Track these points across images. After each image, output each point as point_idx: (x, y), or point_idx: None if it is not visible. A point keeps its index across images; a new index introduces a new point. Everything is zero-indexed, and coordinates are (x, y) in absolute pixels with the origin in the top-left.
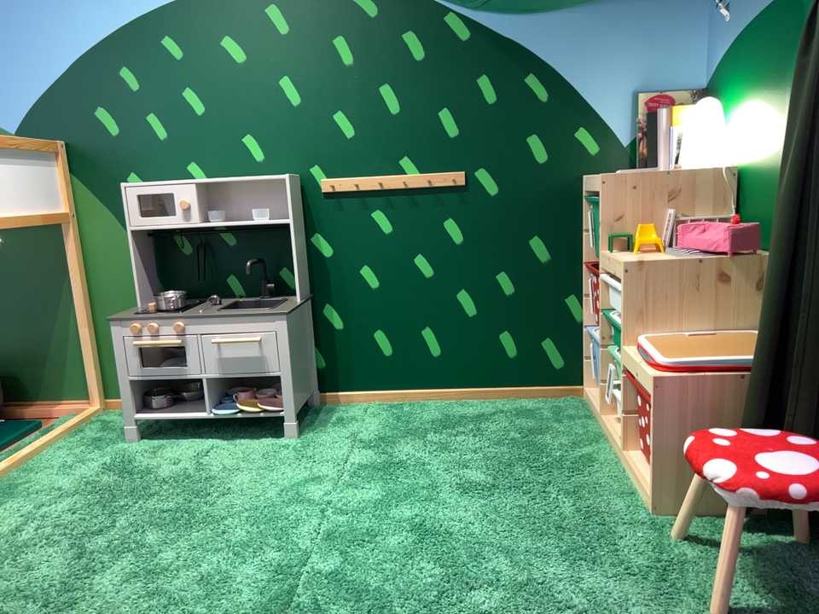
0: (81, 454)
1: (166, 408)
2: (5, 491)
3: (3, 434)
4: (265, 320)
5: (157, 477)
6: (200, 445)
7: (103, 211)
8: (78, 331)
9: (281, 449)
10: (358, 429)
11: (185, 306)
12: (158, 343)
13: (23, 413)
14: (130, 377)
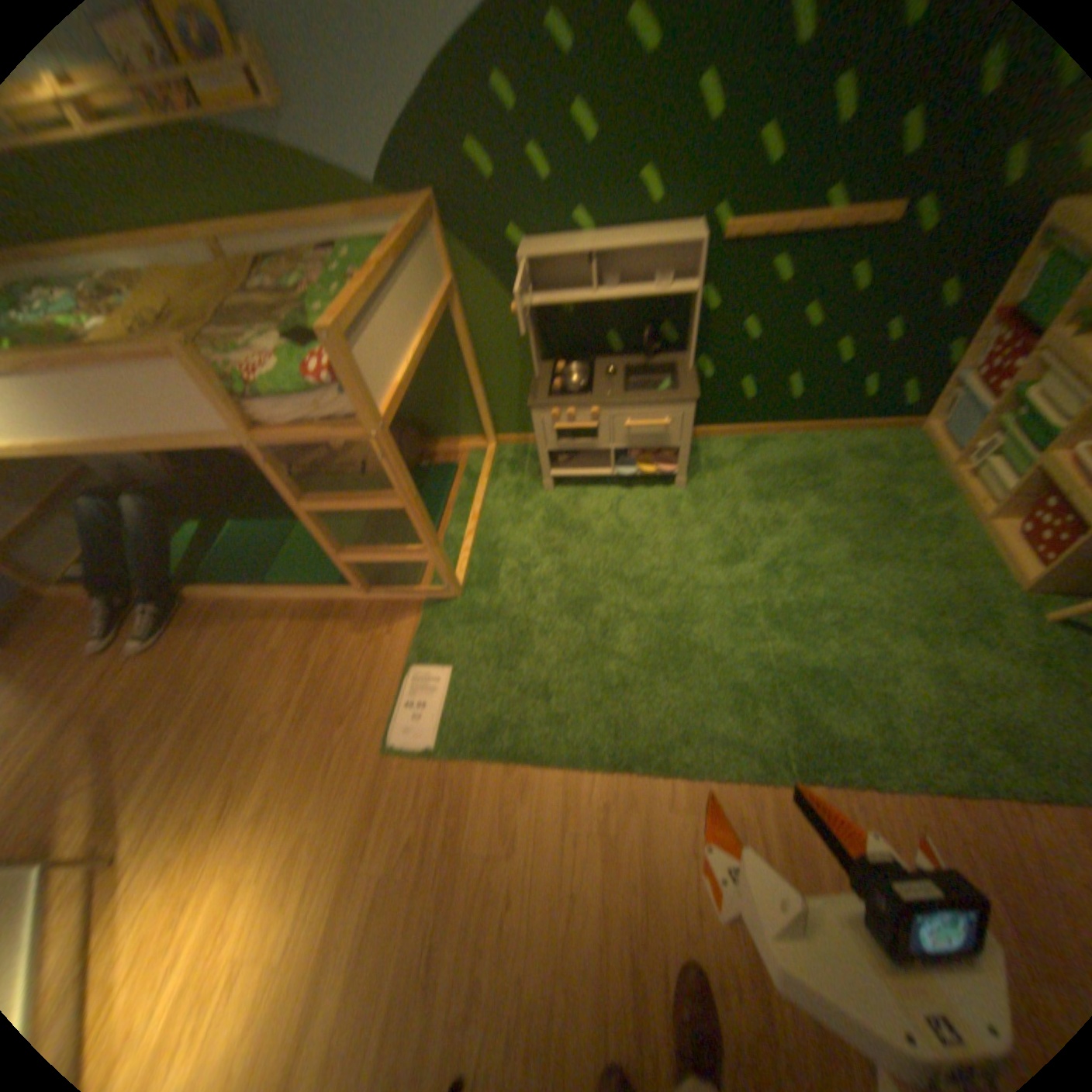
0: (516, 503)
1: (570, 462)
2: (489, 549)
3: (440, 480)
4: (677, 405)
5: (595, 534)
6: (606, 494)
7: (482, 272)
8: (469, 385)
9: (676, 500)
10: (730, 473)
11: (590, 383)
12: (577, 427)
13: (434, 449)
14: (548, 448)
